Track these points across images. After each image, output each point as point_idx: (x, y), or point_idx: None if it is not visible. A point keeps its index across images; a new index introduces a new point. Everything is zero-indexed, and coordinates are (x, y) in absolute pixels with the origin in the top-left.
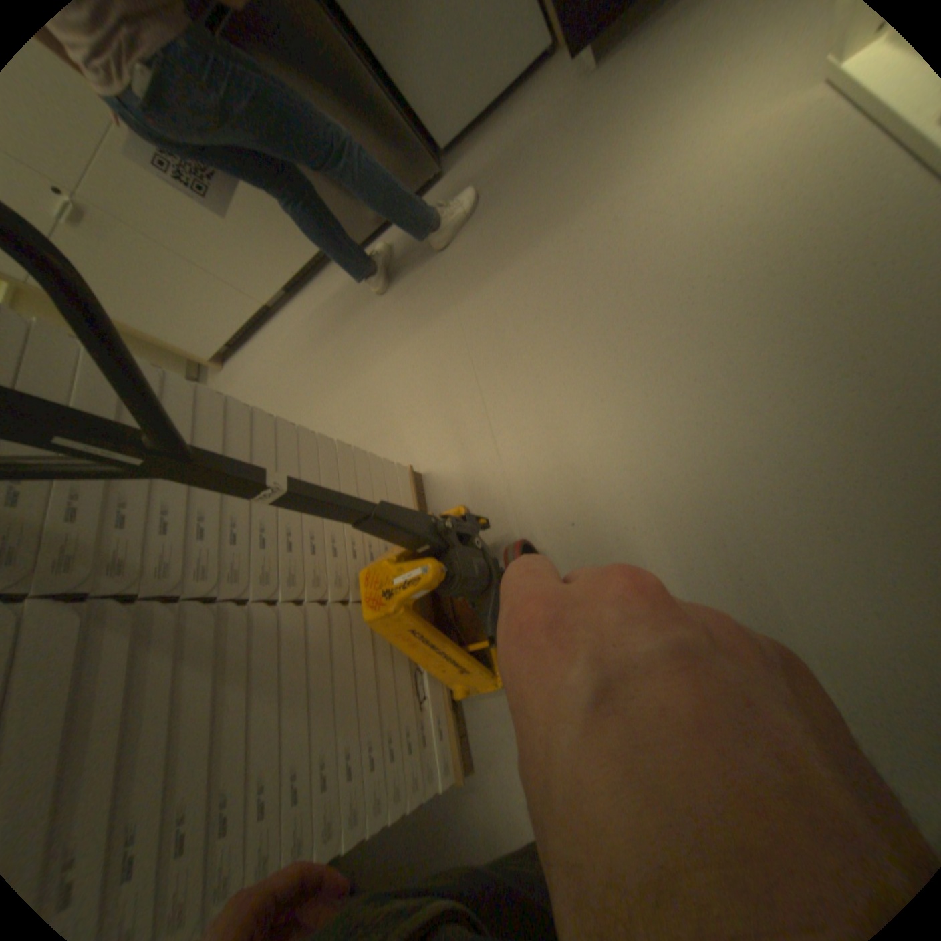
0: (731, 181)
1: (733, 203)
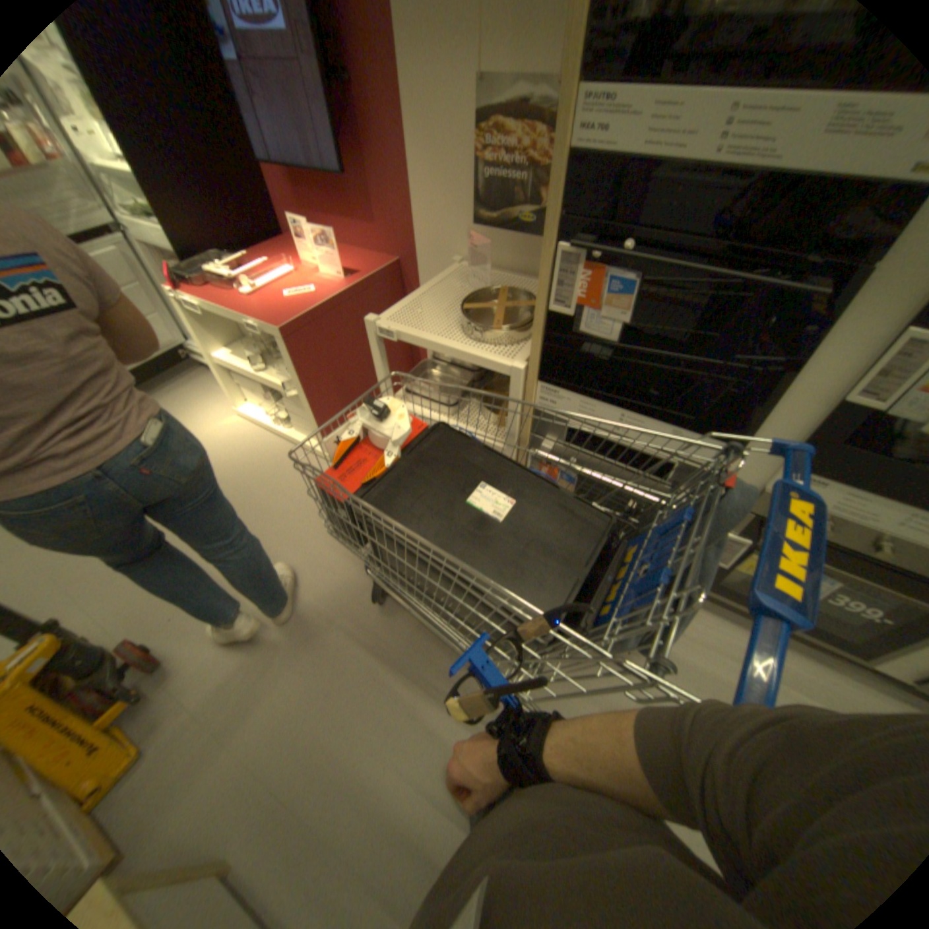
0: (211, 450)
1: (214, 457)
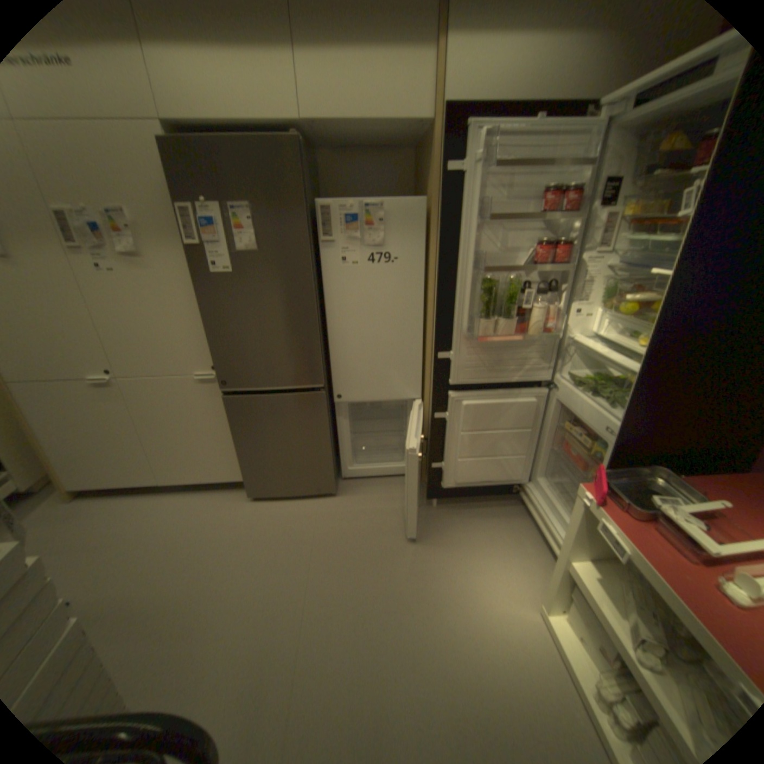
0: (493, 648)
1: (493, 666)
